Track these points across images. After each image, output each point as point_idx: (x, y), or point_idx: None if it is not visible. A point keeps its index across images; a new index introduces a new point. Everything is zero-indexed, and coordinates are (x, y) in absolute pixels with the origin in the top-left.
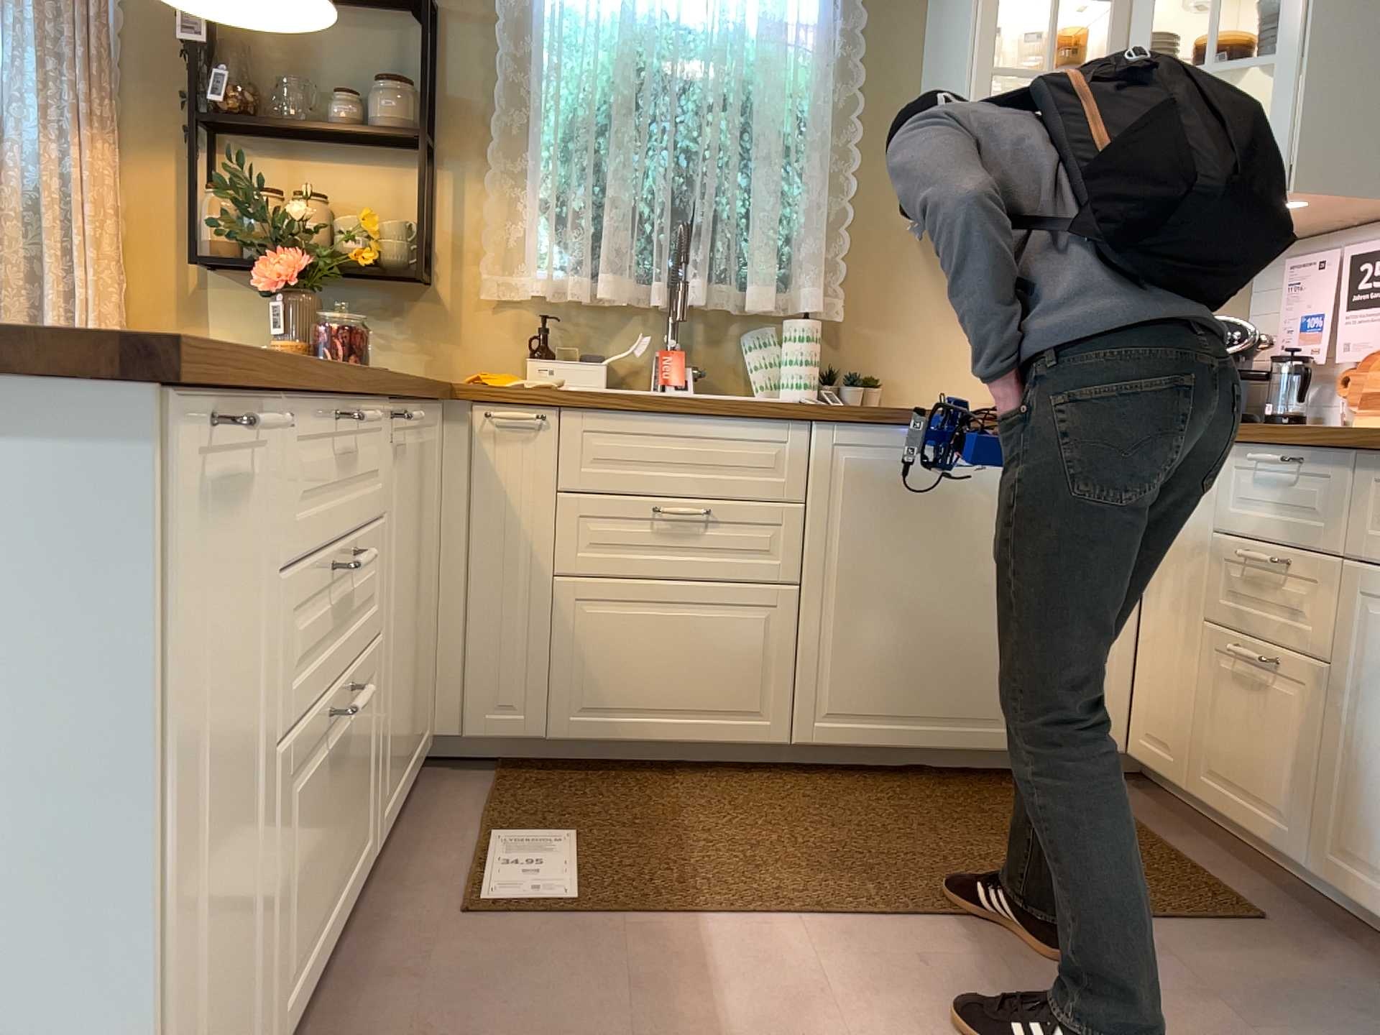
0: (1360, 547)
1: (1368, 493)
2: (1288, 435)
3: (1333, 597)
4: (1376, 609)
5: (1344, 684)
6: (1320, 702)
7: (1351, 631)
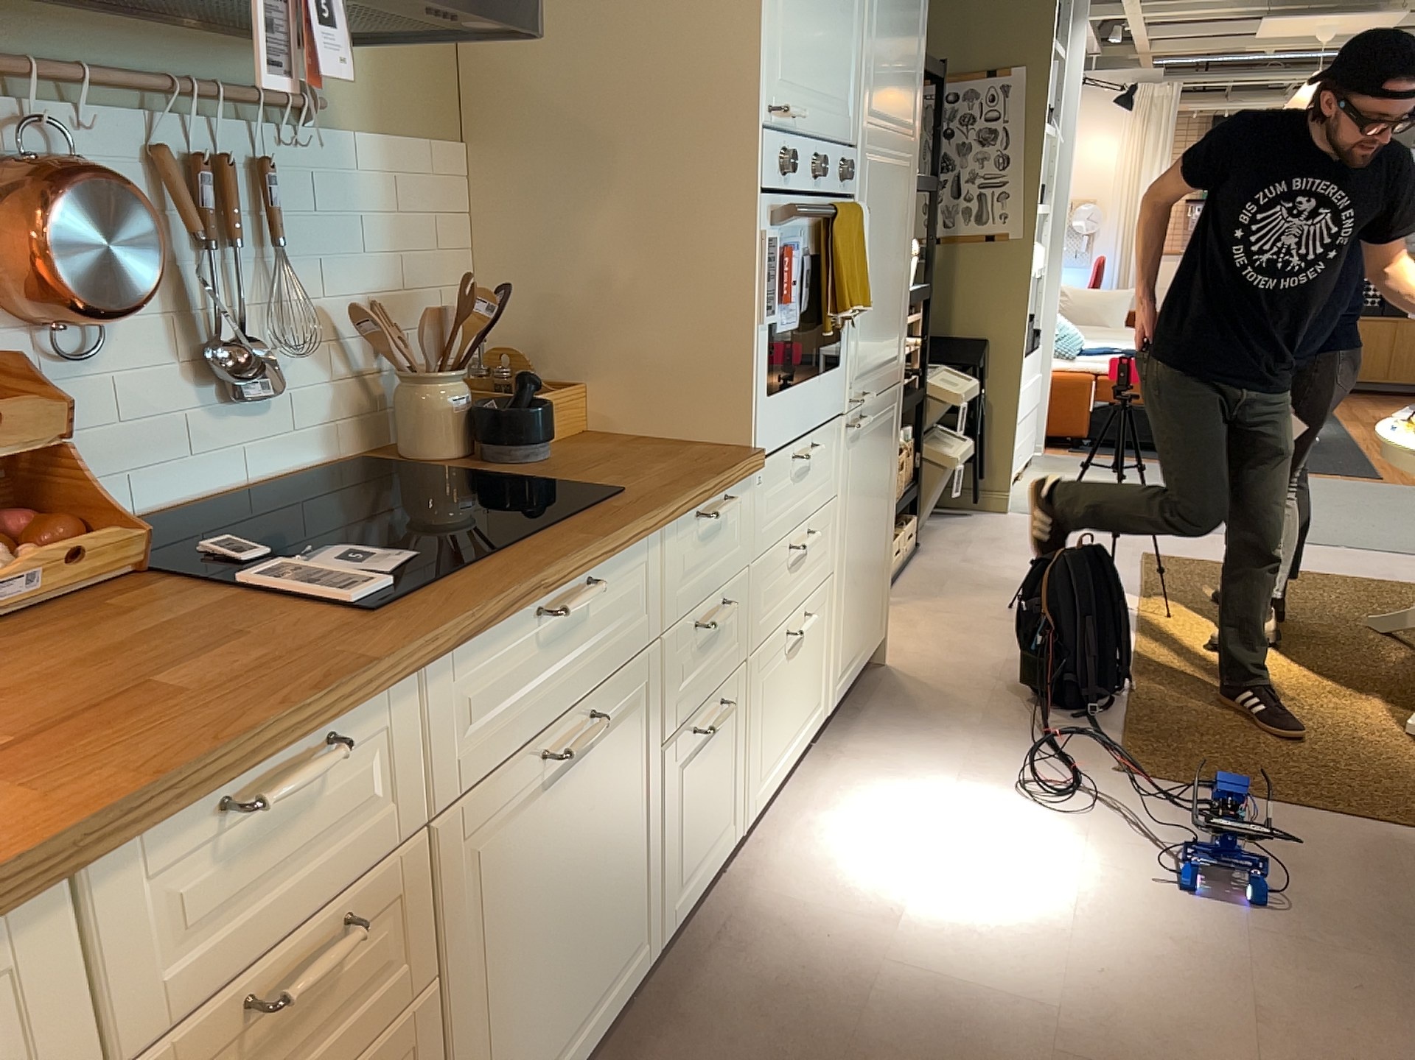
0: (449, 783)
1: (444, 705)
2: (326, 705)
3: (424, 885)
4: (478, 838)
5: (461, 967)
6: (435, 1031)
7: (456, 896)
